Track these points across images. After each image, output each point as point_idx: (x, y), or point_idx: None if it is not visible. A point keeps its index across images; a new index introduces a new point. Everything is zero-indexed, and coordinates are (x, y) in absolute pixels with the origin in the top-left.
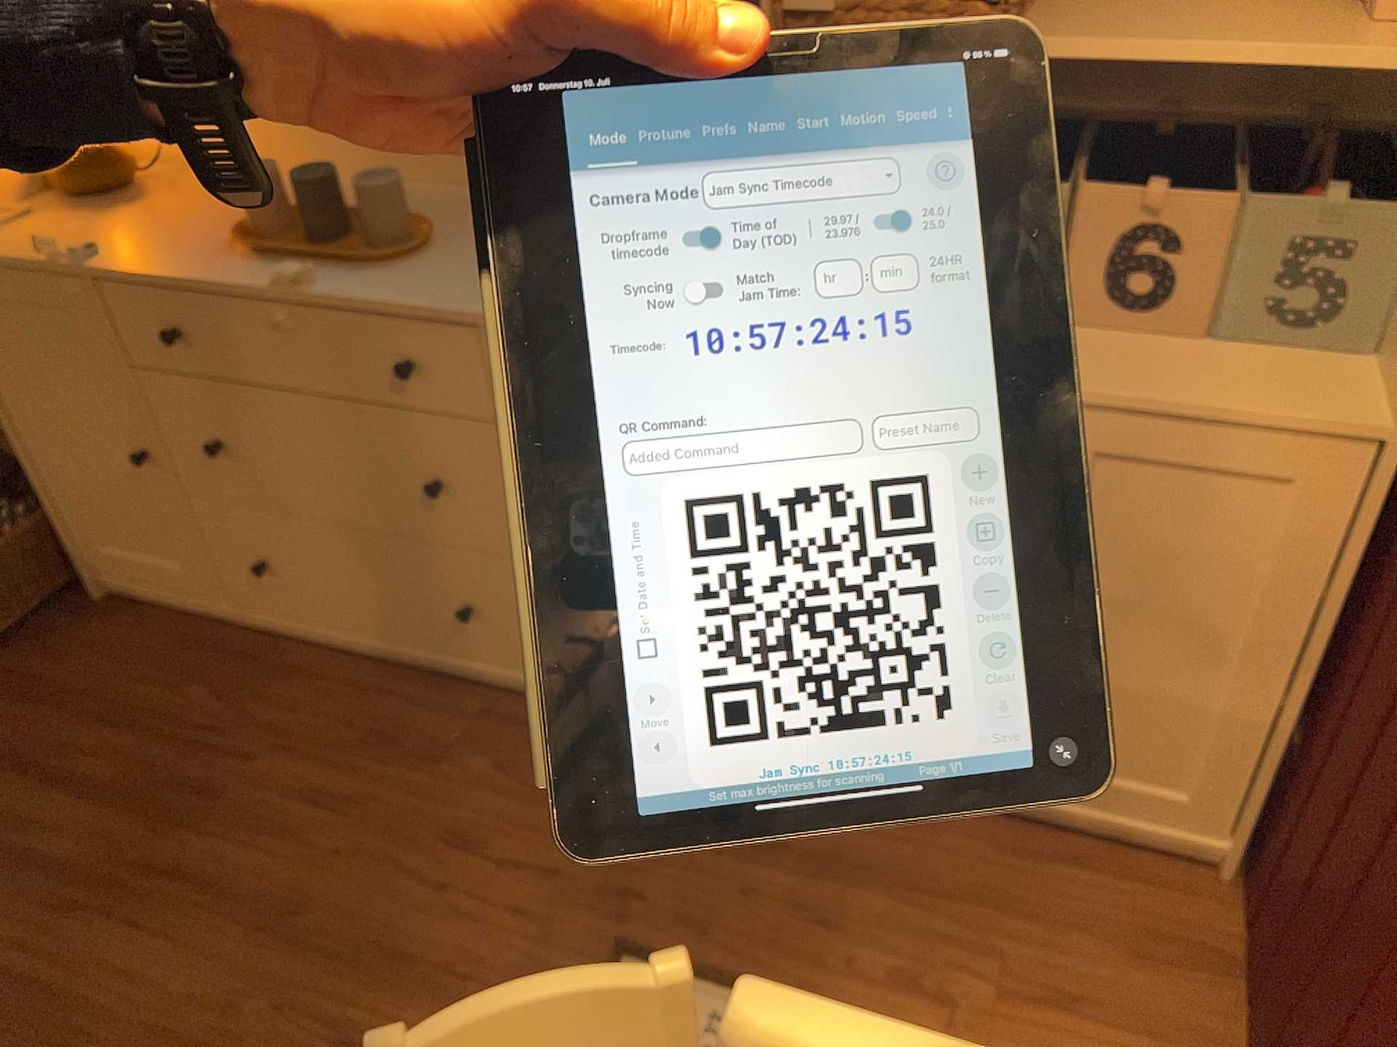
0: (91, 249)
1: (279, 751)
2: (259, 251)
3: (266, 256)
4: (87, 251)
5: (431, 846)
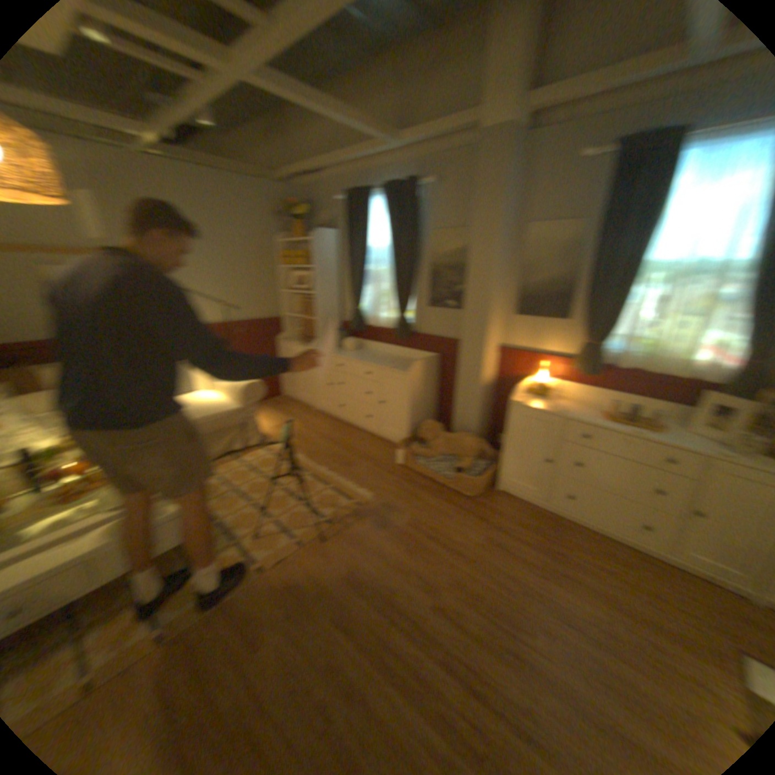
0: (559, 410)
1: (577, 552)
2: (613, 420)
3: (612, 421)
4: (555, 410)
5: (647, 597)
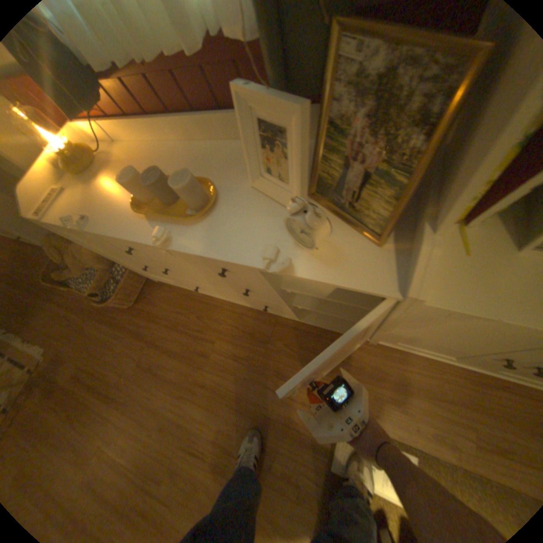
0: (77, 217)
1: (217, 342)
2: (139, 214)
3: (144, 213)
4: (78, 215)
5: (270, 380)
